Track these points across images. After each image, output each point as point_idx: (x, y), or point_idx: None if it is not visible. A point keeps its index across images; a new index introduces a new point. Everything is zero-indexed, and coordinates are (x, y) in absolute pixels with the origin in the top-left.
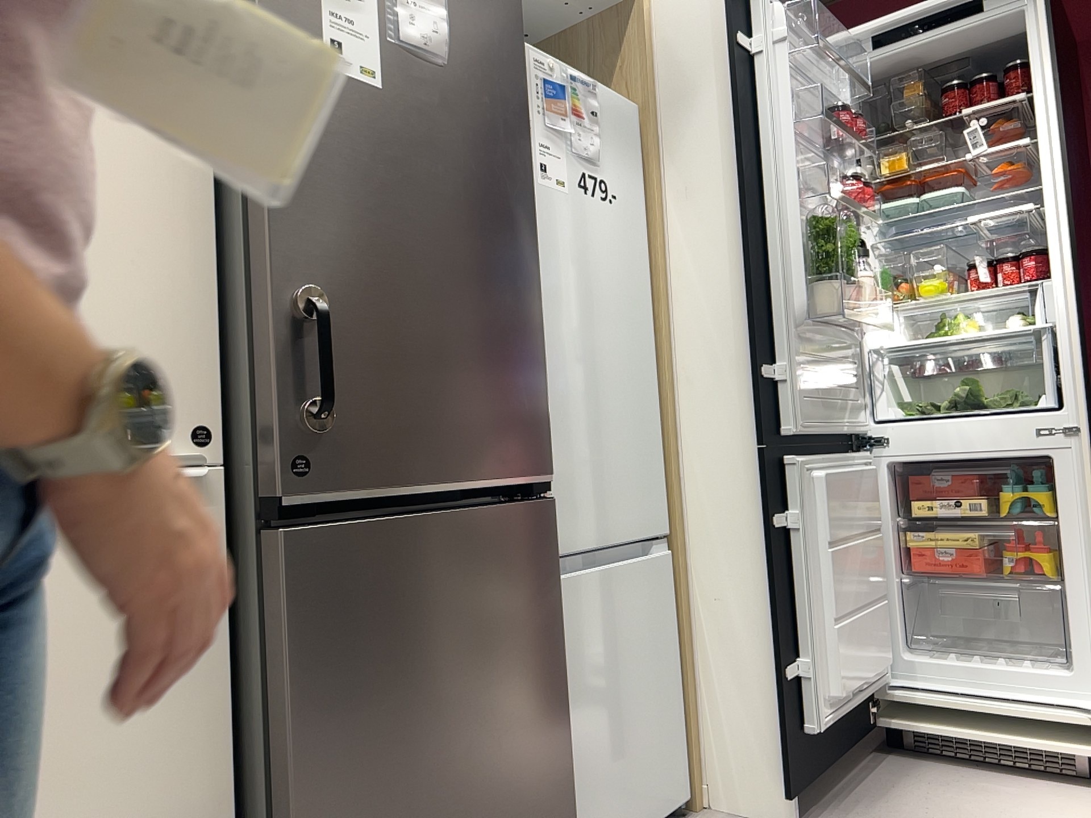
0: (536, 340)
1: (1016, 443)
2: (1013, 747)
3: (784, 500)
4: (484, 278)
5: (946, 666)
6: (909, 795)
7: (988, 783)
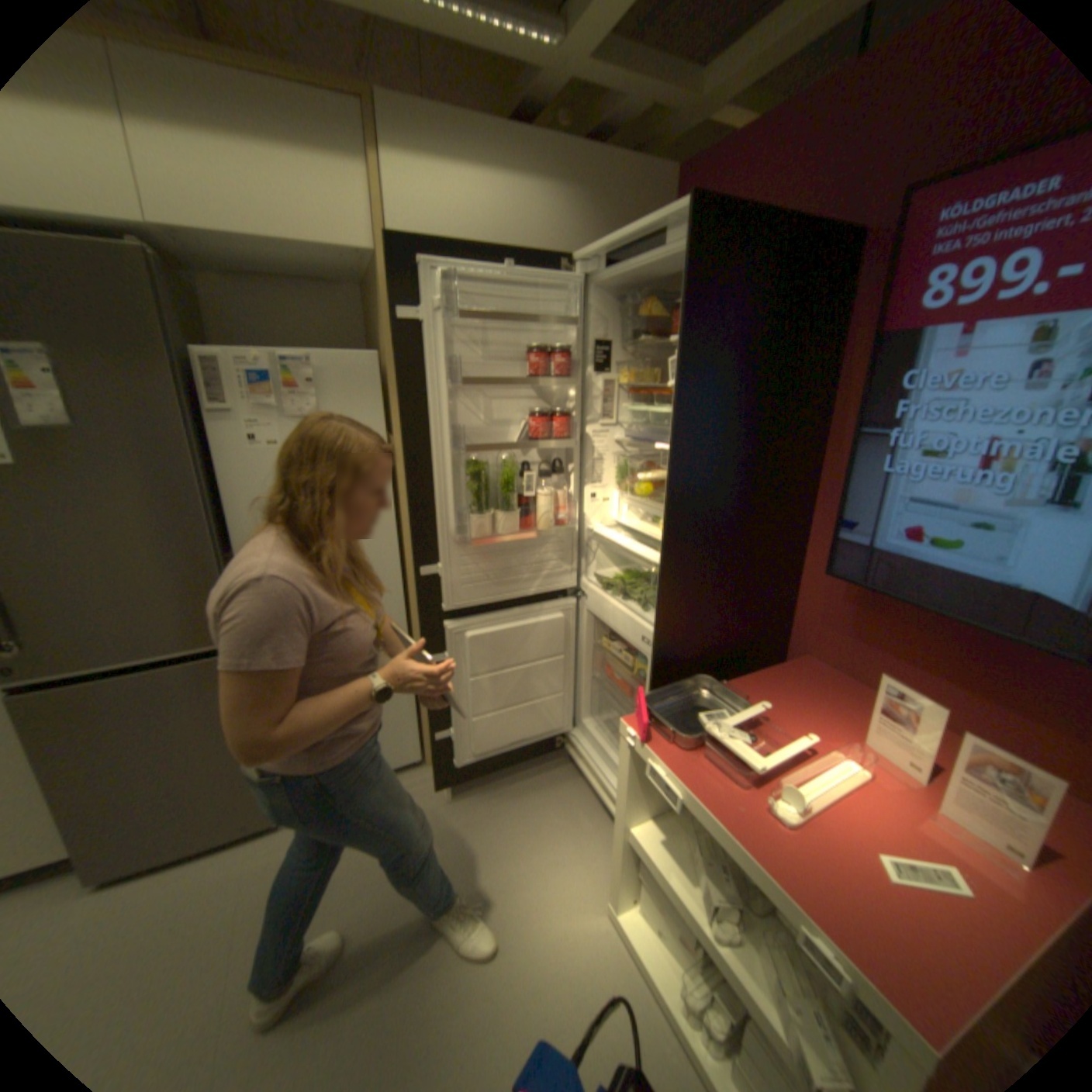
0: (207, 573)
1: (632, 640)
2: (604, 805)
3: (442, 647)
4: (144, 550)
5: (594, 741)
6: (528, 805)
7: (581, 817)
